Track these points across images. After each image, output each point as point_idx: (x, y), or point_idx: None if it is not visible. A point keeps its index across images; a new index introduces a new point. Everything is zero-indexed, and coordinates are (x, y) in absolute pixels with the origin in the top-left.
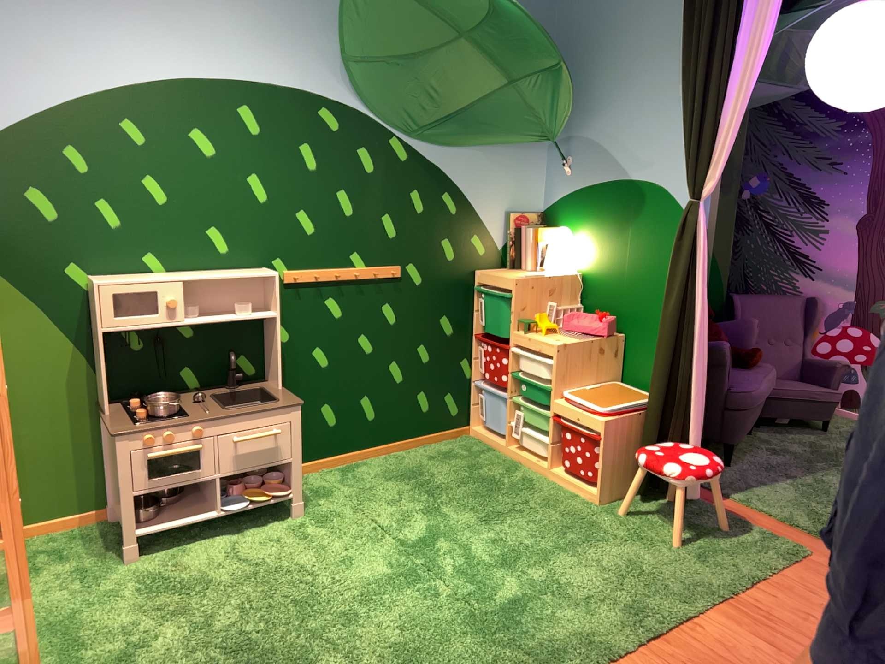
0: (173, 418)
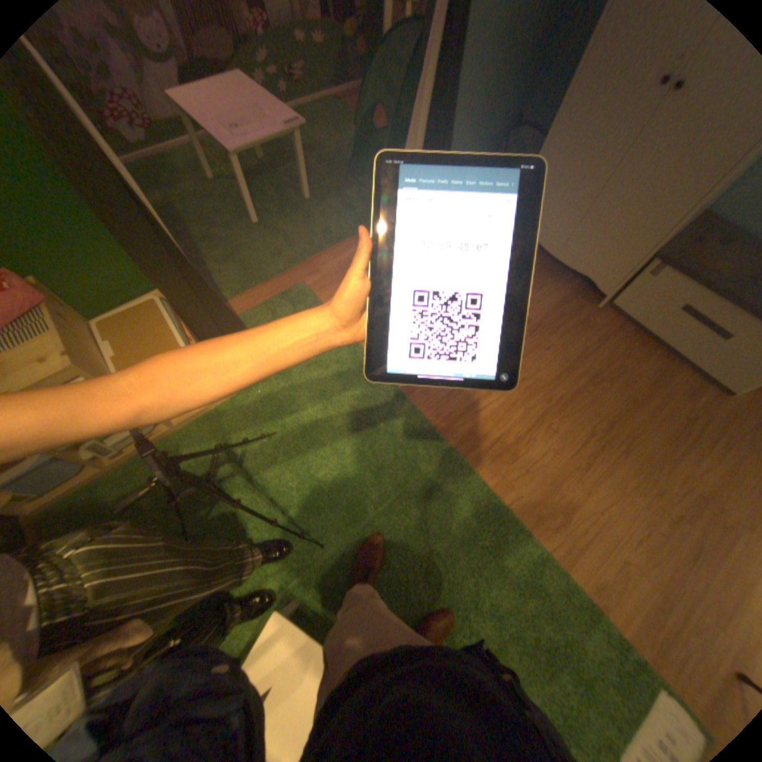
0: None
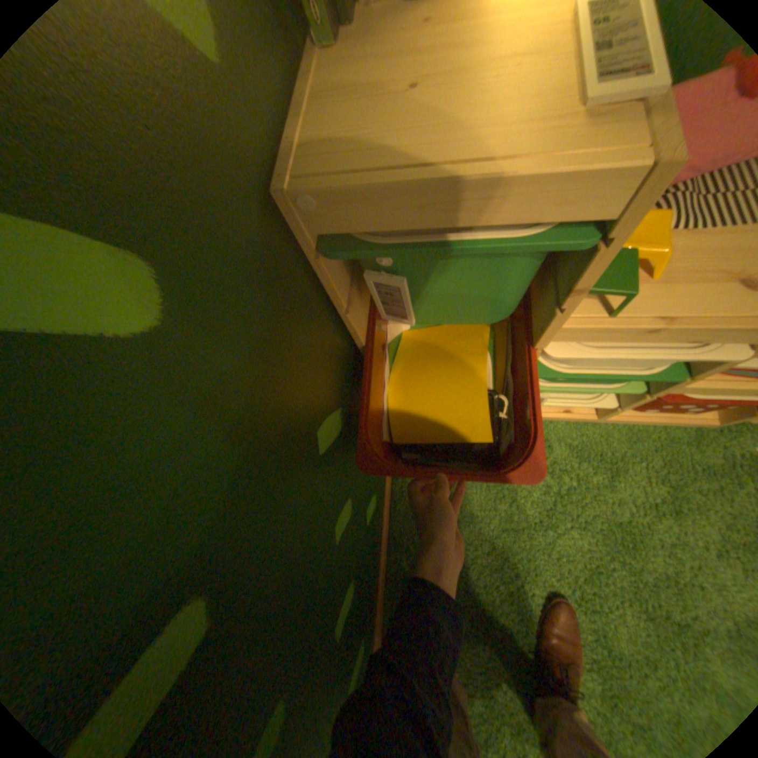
0: None
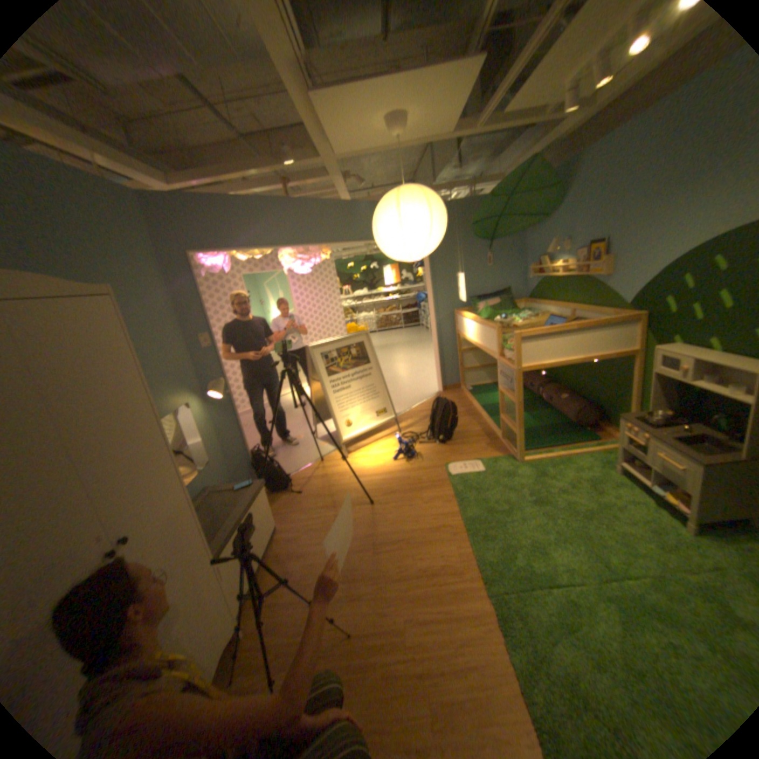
0: (652, 427)
